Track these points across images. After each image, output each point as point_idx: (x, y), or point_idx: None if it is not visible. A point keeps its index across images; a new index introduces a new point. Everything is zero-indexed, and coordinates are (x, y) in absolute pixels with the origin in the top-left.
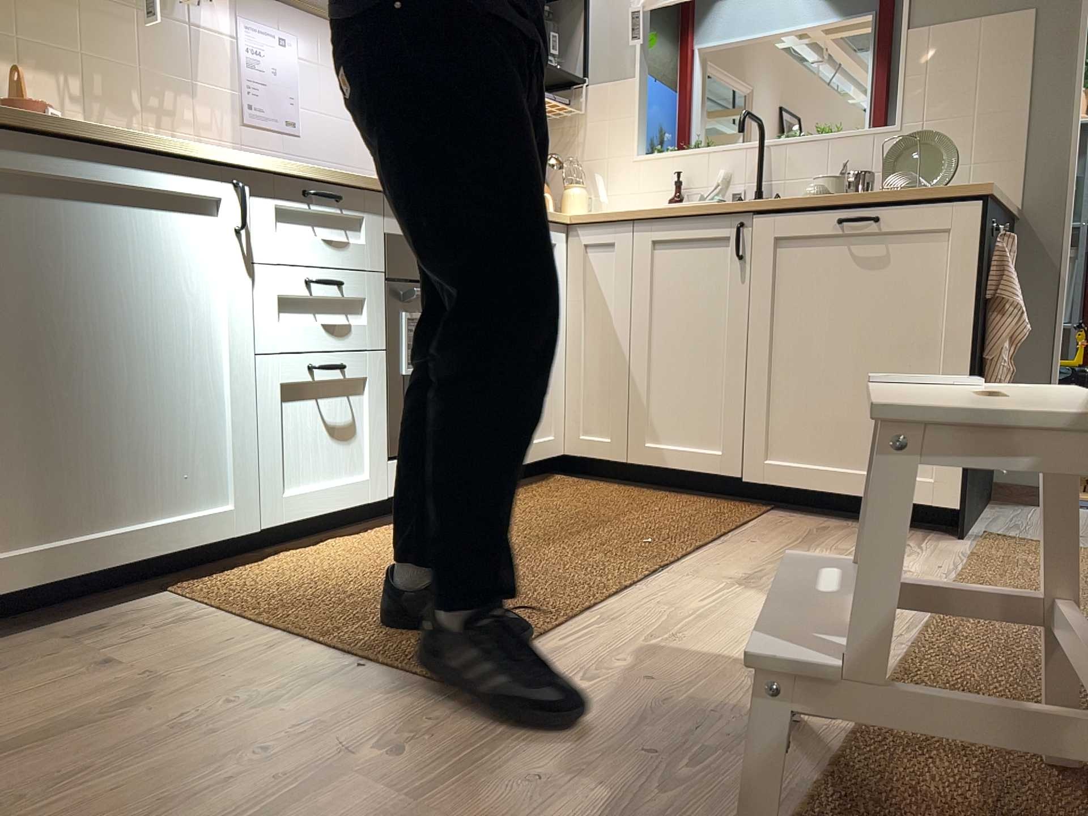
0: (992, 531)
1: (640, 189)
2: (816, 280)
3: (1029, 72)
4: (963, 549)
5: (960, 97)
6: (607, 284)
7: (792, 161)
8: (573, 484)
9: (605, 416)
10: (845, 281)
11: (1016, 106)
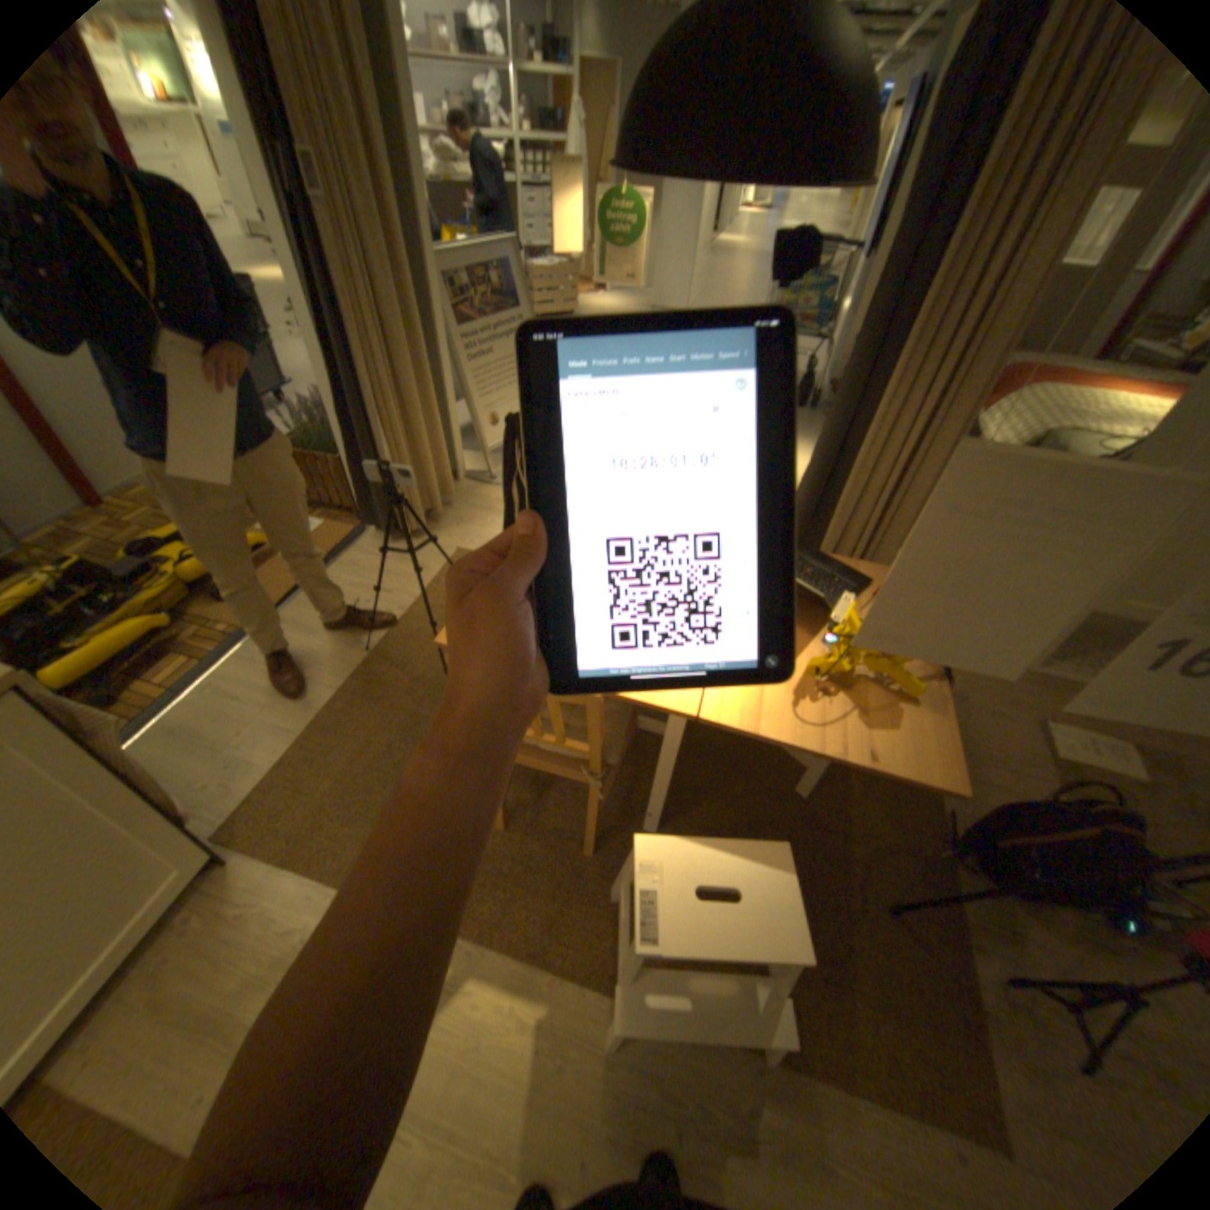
0: (211, 833)
1: None
2: None
3: None
4: (258, 869)
5: None
6: None
7: None
8: None
9: None
10: None
11: None
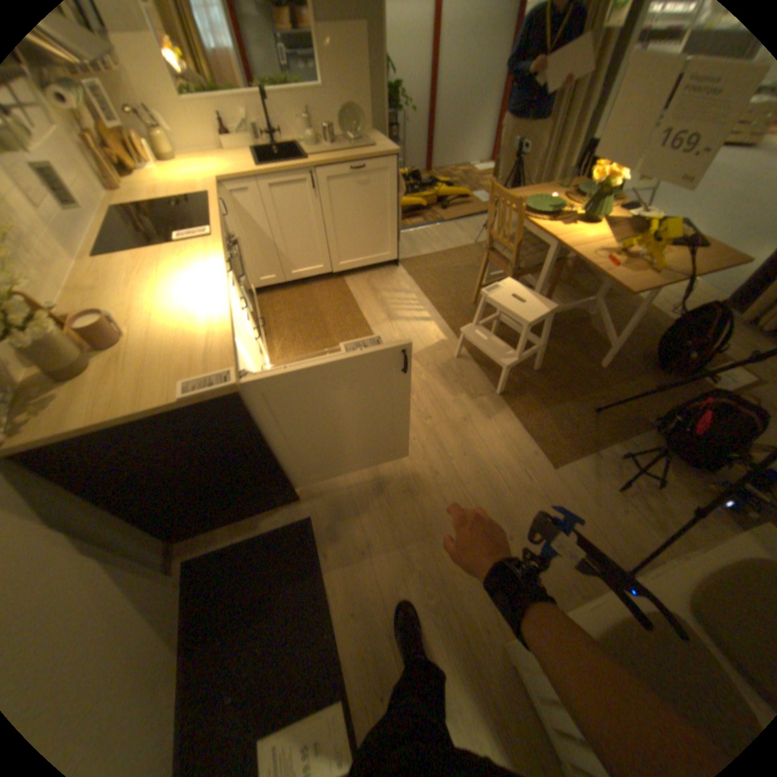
0: (401, 259)
1: (192, 122)
2: (346, 193)
3: (369, 57)
4: (405, 272)
5: (346, 69)
6: (250, 209)
7: (277, 103)
8: (269, 299)
9: (269, 268)
10: (356, 192)
11: (367, 76)
